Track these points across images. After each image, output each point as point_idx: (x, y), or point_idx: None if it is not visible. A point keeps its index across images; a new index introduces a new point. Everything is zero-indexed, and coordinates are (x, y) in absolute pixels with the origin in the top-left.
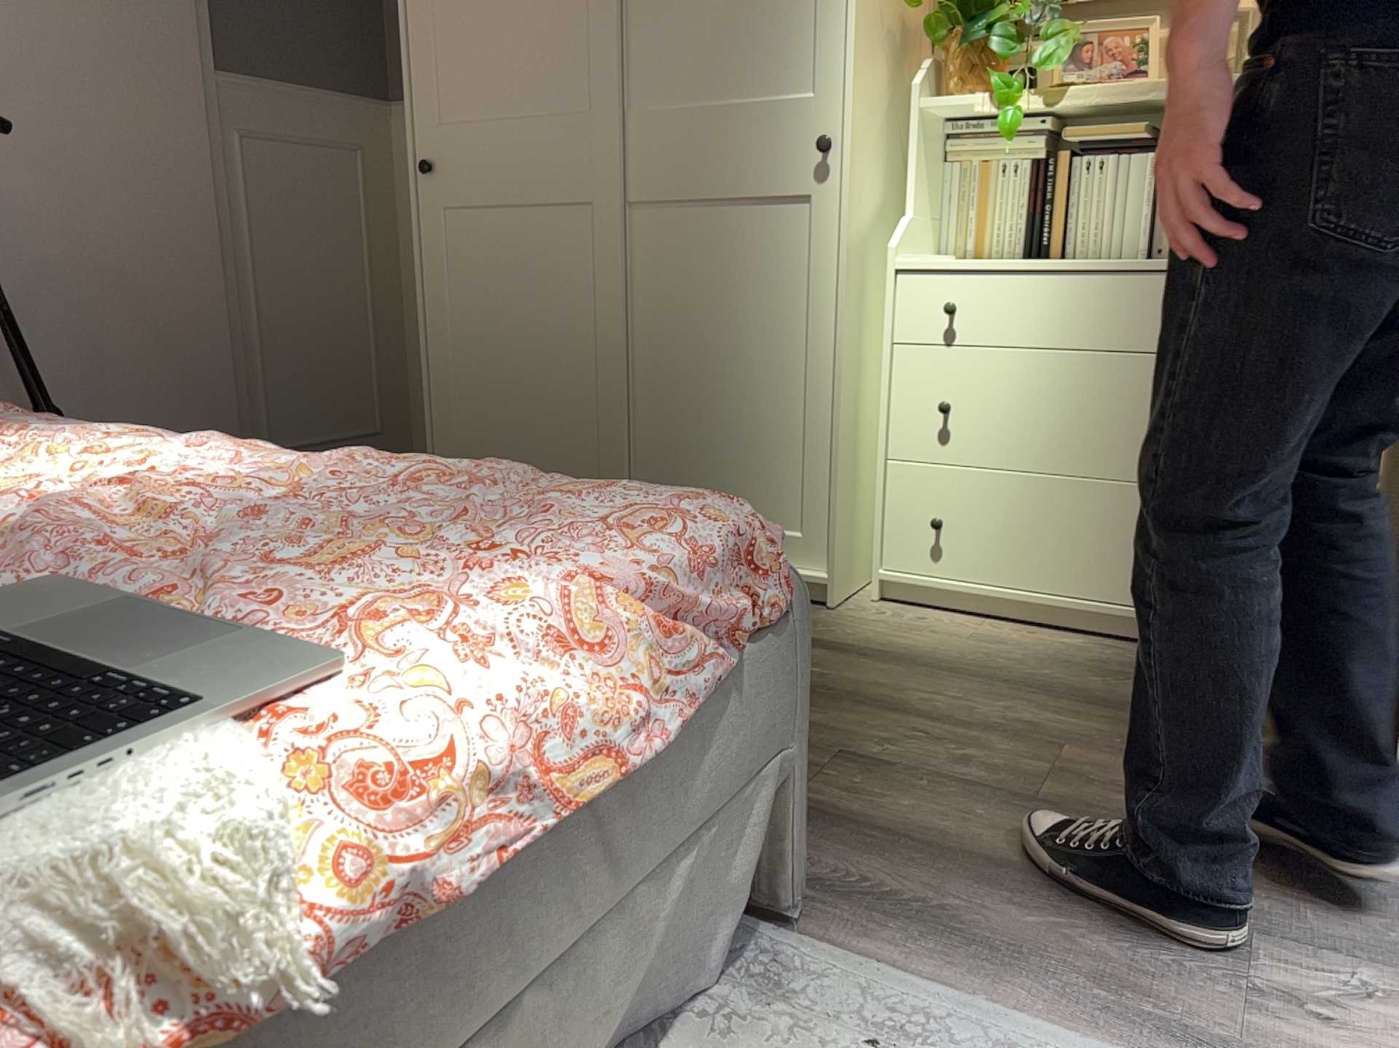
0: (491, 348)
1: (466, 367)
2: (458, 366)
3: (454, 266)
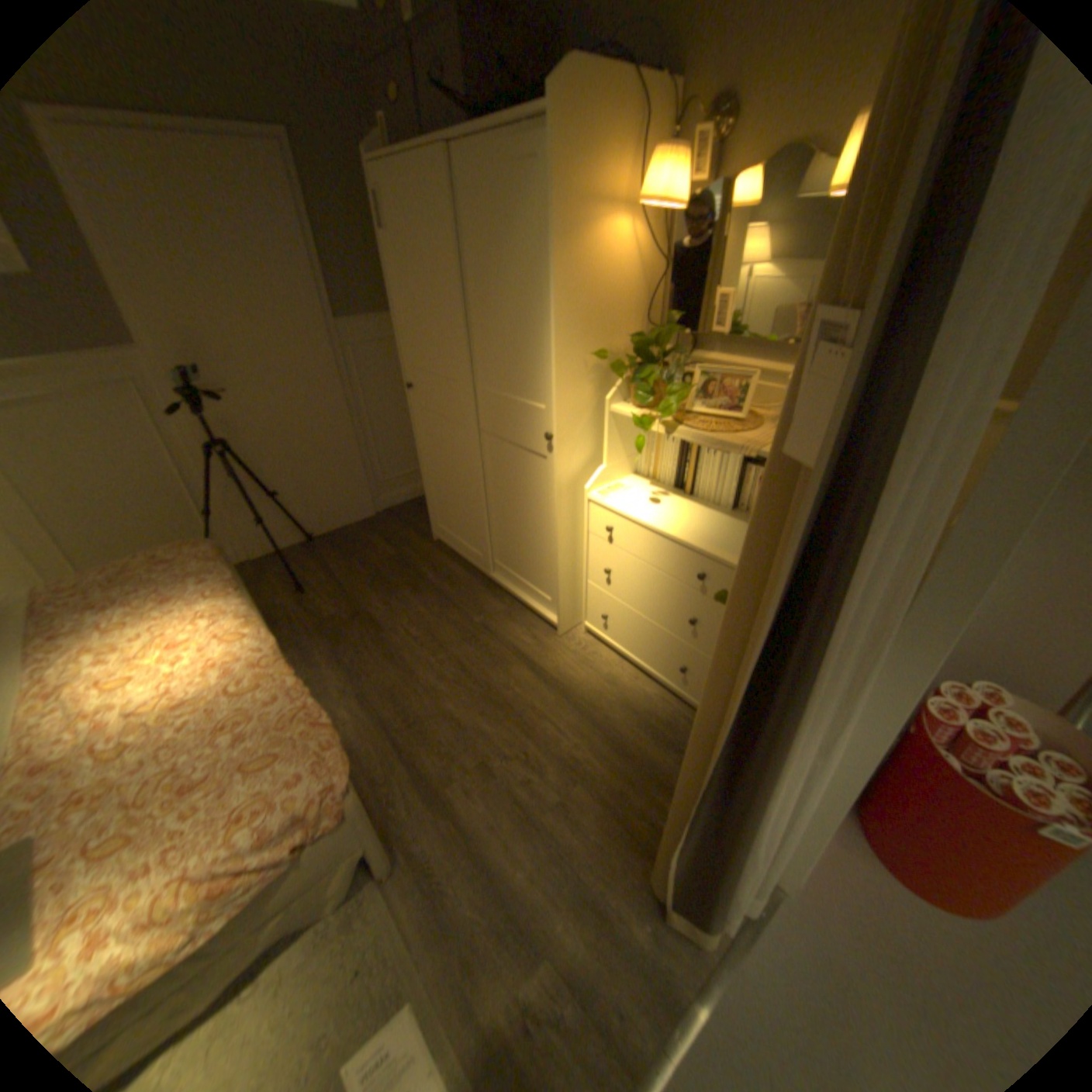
0: (442, 472)
1: (435, 476)
2: (433, 474)
3: (426, 432)
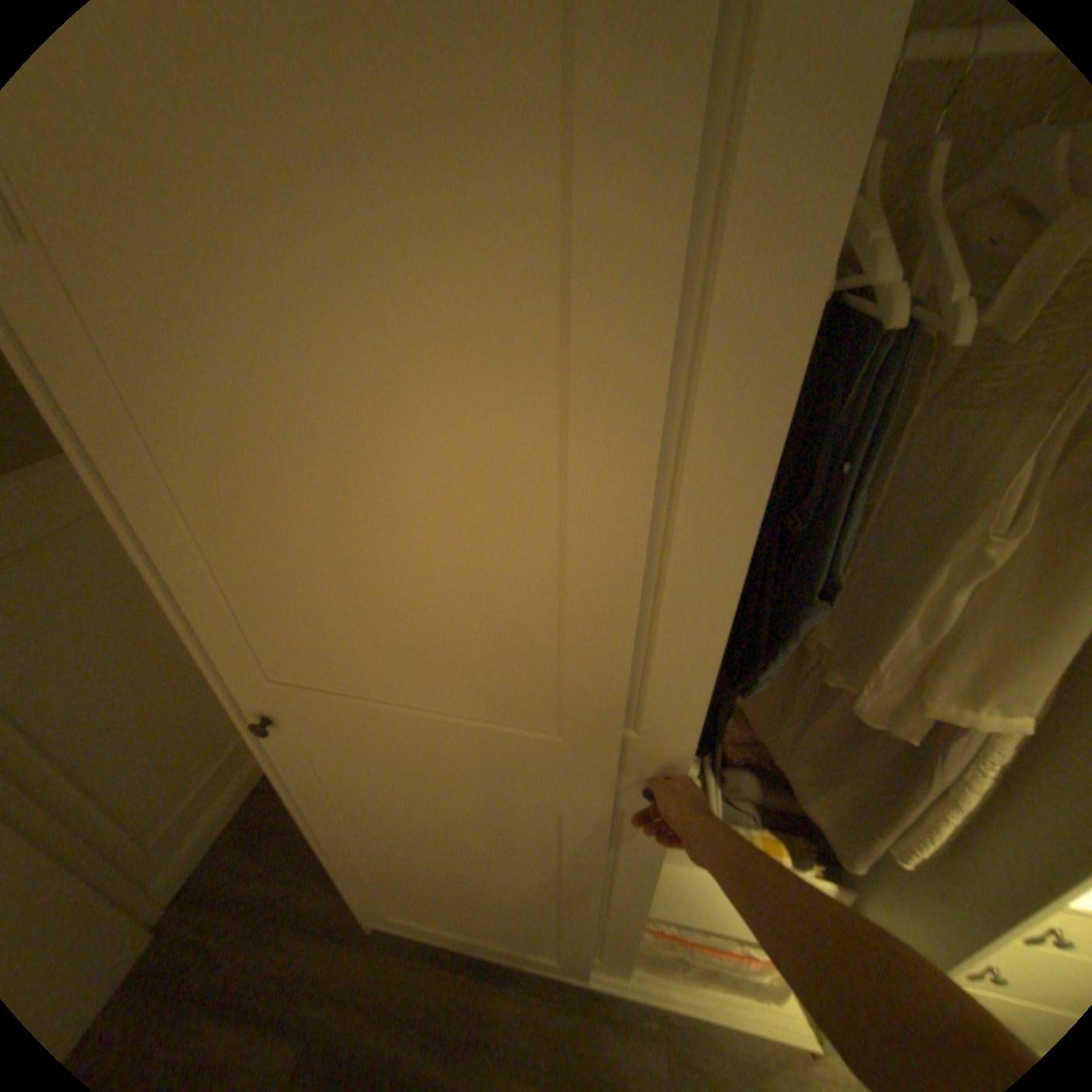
0: (407, 861)
1: (374, 862)
2: (363, 859)
3: (336, 800)
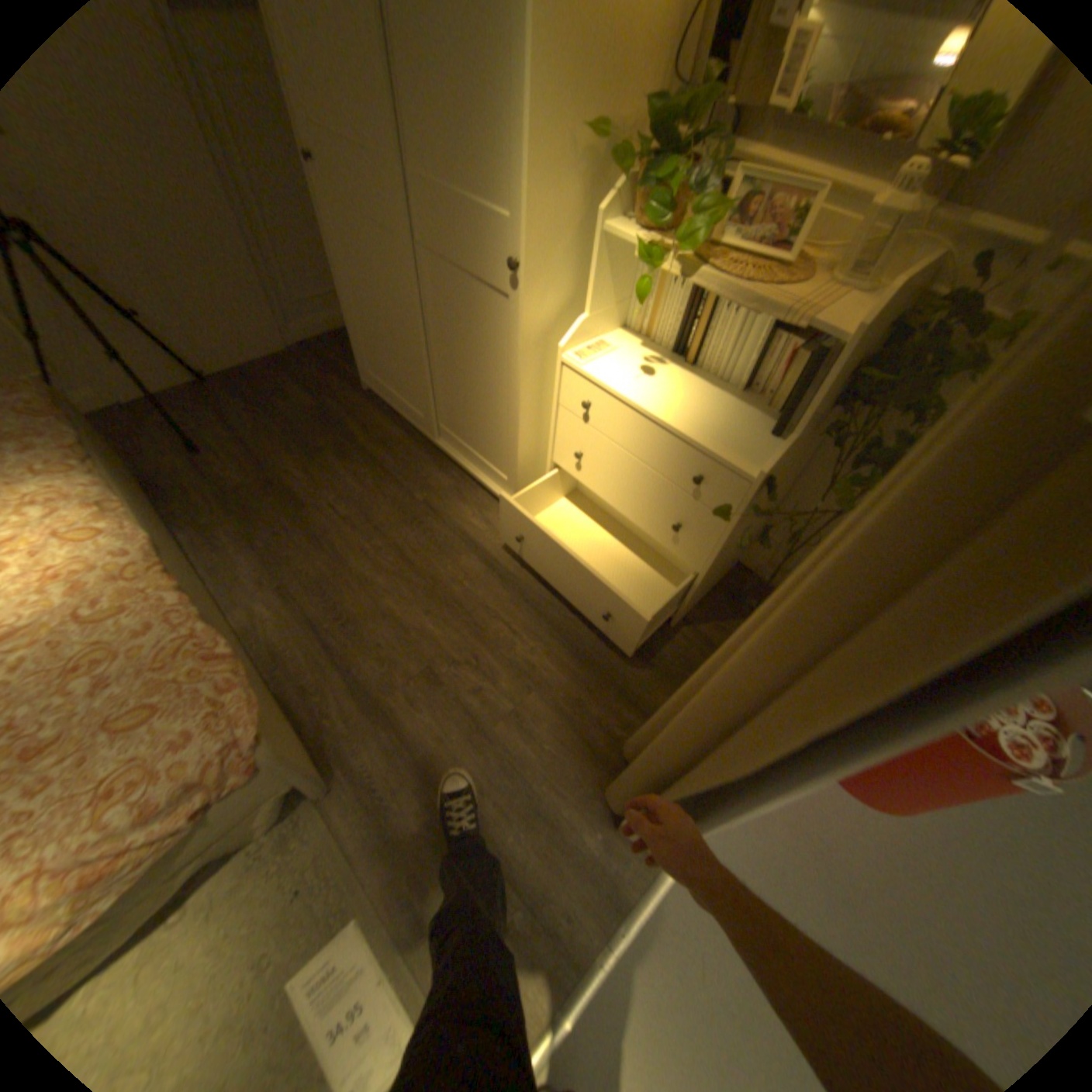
0: (366, 302)
1: (358, 305)
2: (355, 303)
3: (339, 238)
